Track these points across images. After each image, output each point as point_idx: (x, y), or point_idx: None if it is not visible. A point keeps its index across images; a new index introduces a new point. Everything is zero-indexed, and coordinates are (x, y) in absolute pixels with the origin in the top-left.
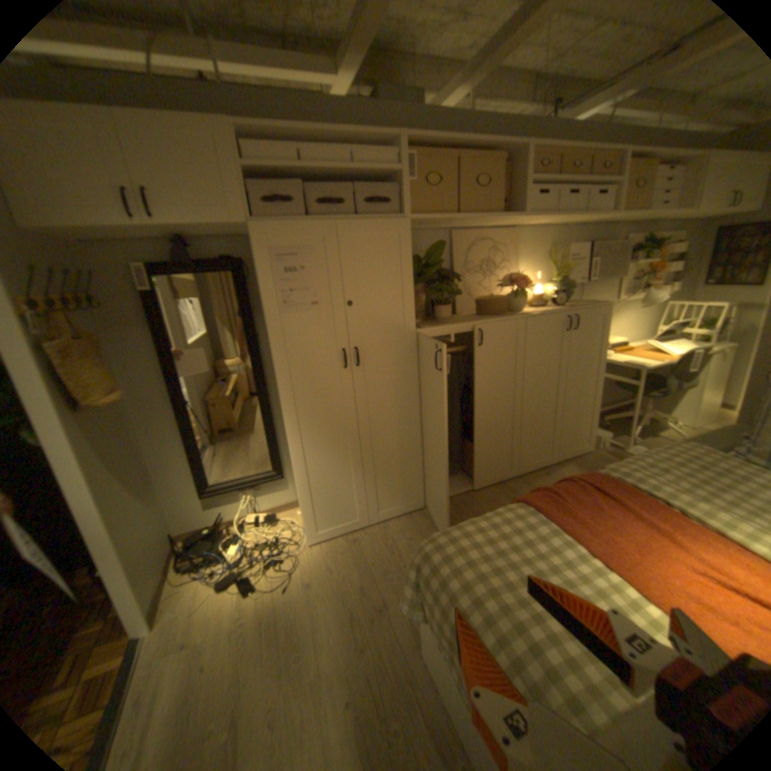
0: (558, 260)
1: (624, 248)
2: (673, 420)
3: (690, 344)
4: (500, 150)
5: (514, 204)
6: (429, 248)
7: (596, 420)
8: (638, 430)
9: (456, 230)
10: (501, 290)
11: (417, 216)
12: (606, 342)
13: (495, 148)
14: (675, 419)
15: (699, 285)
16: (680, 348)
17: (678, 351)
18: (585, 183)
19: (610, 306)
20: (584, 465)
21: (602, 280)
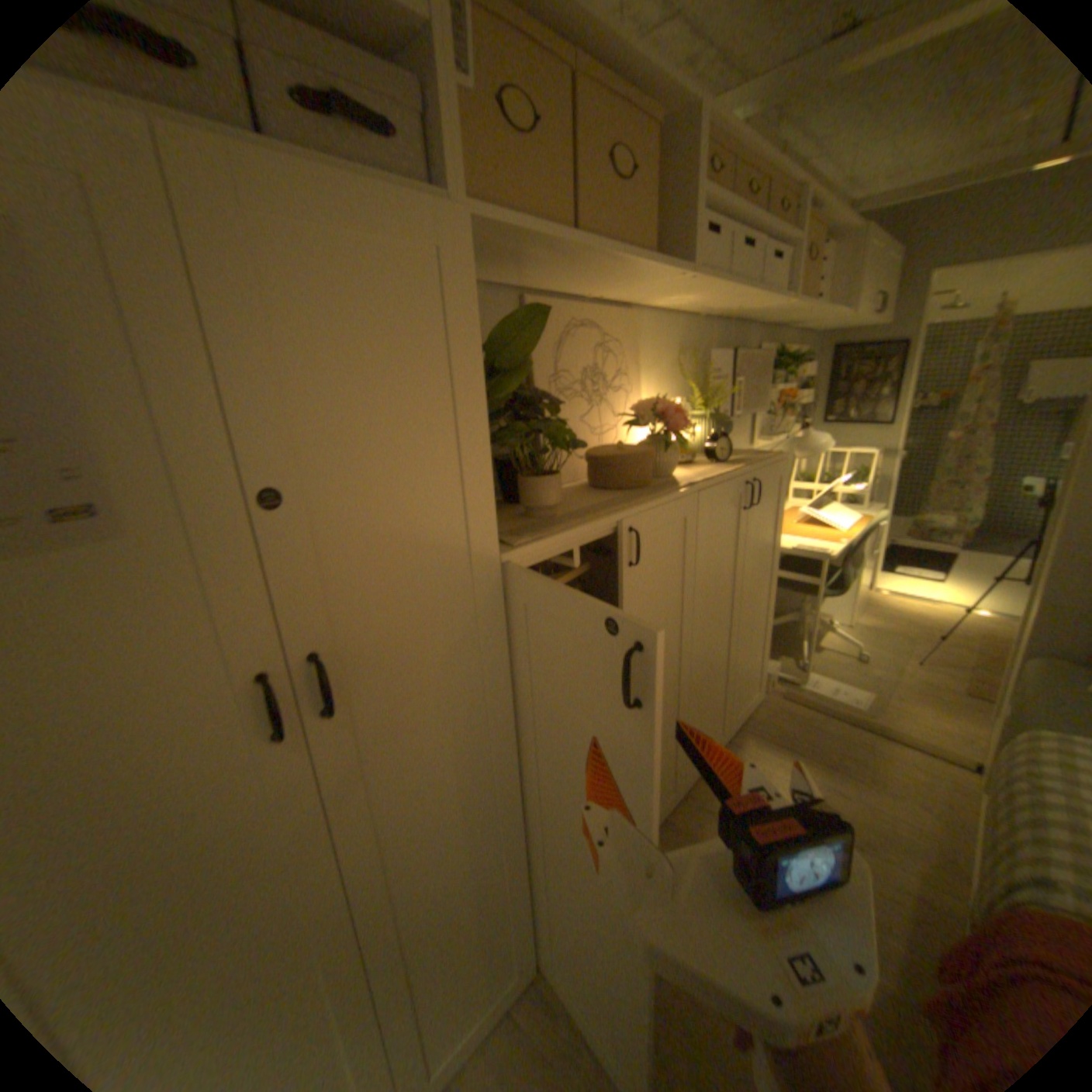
0: (699, 377)
1: (766, 363)
2: (829, 619)
3: (844, 508)
4: (640, 105)
5: (664, 244)
6: (500, 322)
7: (768, 649)
8: (805, 648)
9: (534, 294)
10: (623, 431)
11: (488, 207)
12: (781, 521)
13: (635, 95)
14: (831, 617)
15: (817, 422)
16: (840, 515)
17: (843, 522)
18: (759, 231)
19: (787, 459)
20: (765, 733)
21: (745, 413)
